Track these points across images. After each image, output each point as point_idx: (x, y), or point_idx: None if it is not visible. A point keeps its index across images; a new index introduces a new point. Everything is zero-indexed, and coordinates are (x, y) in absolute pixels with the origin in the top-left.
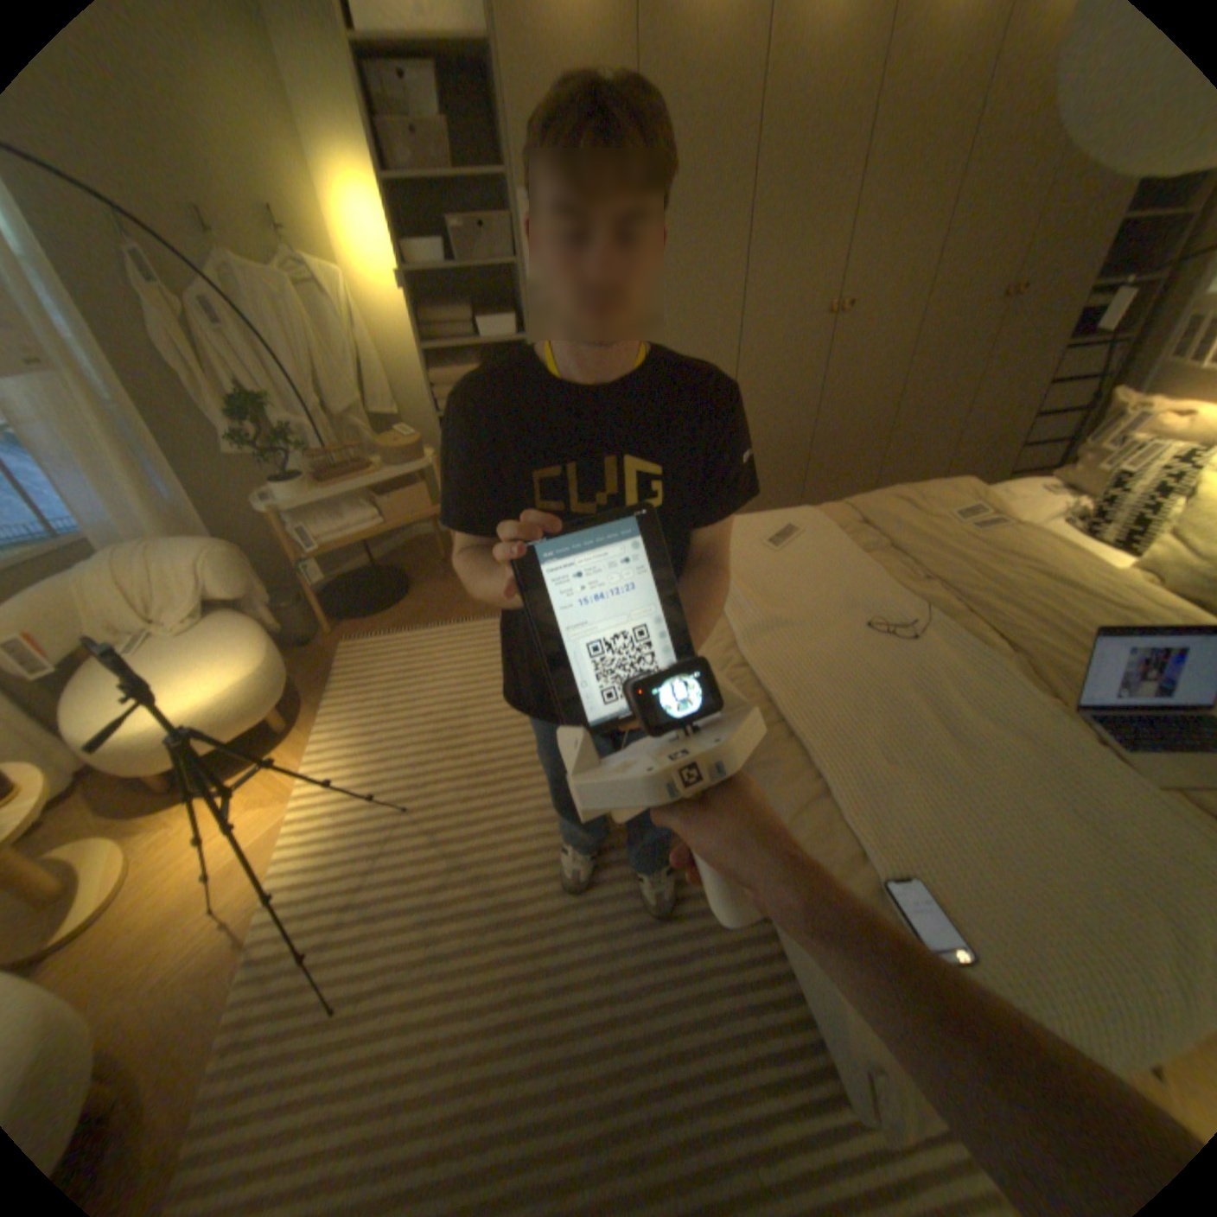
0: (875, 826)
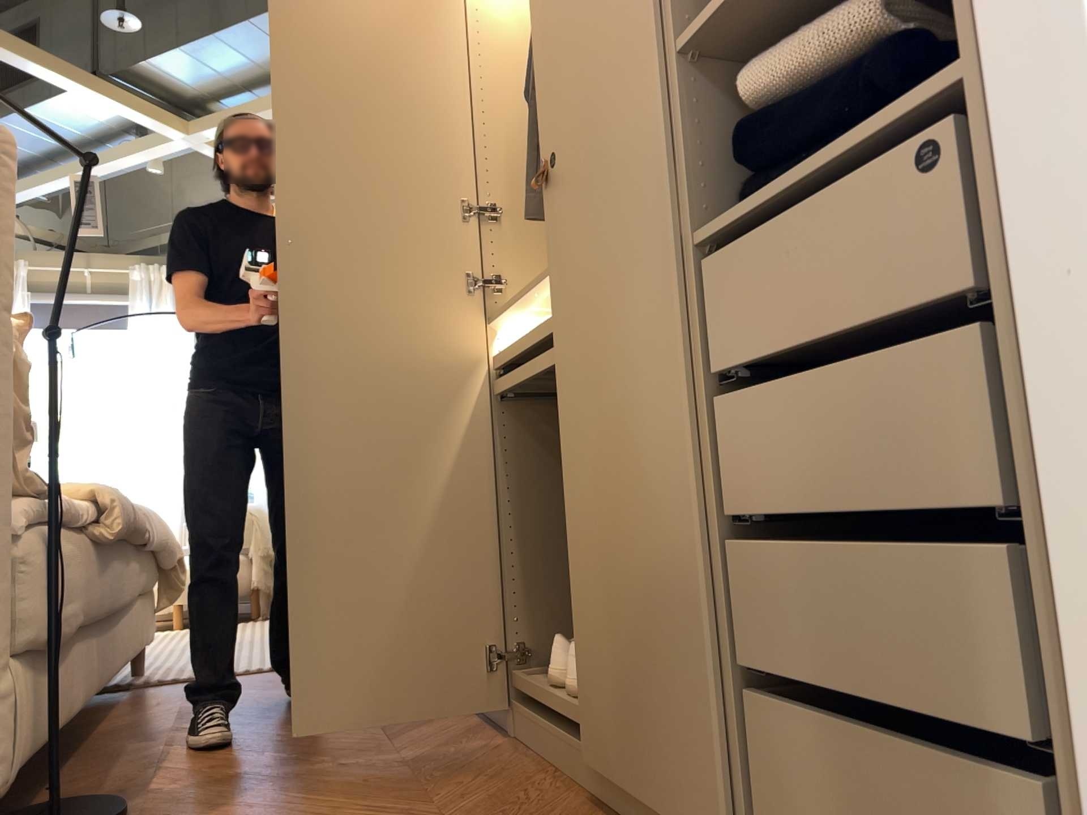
0: None
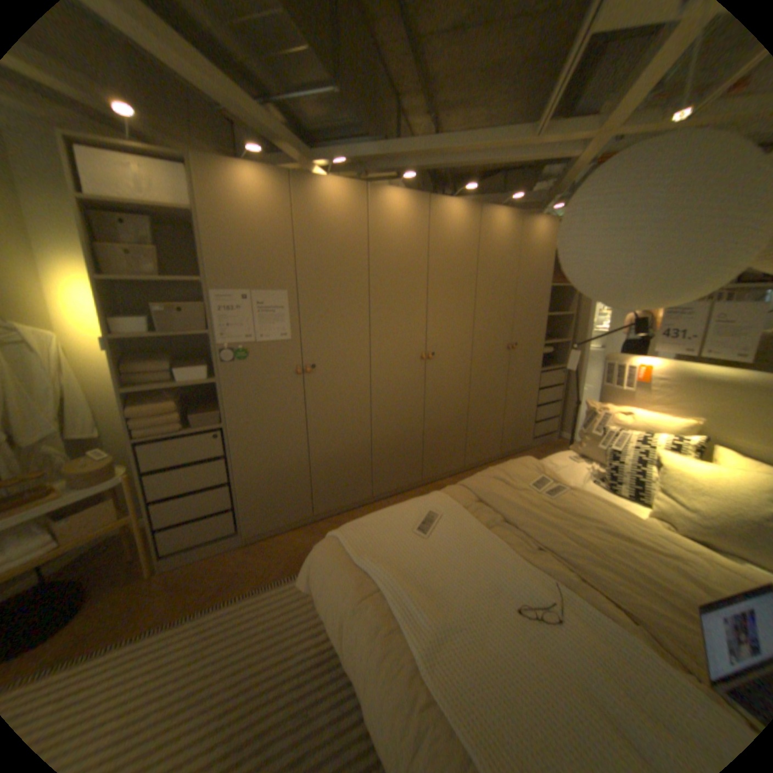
0: None
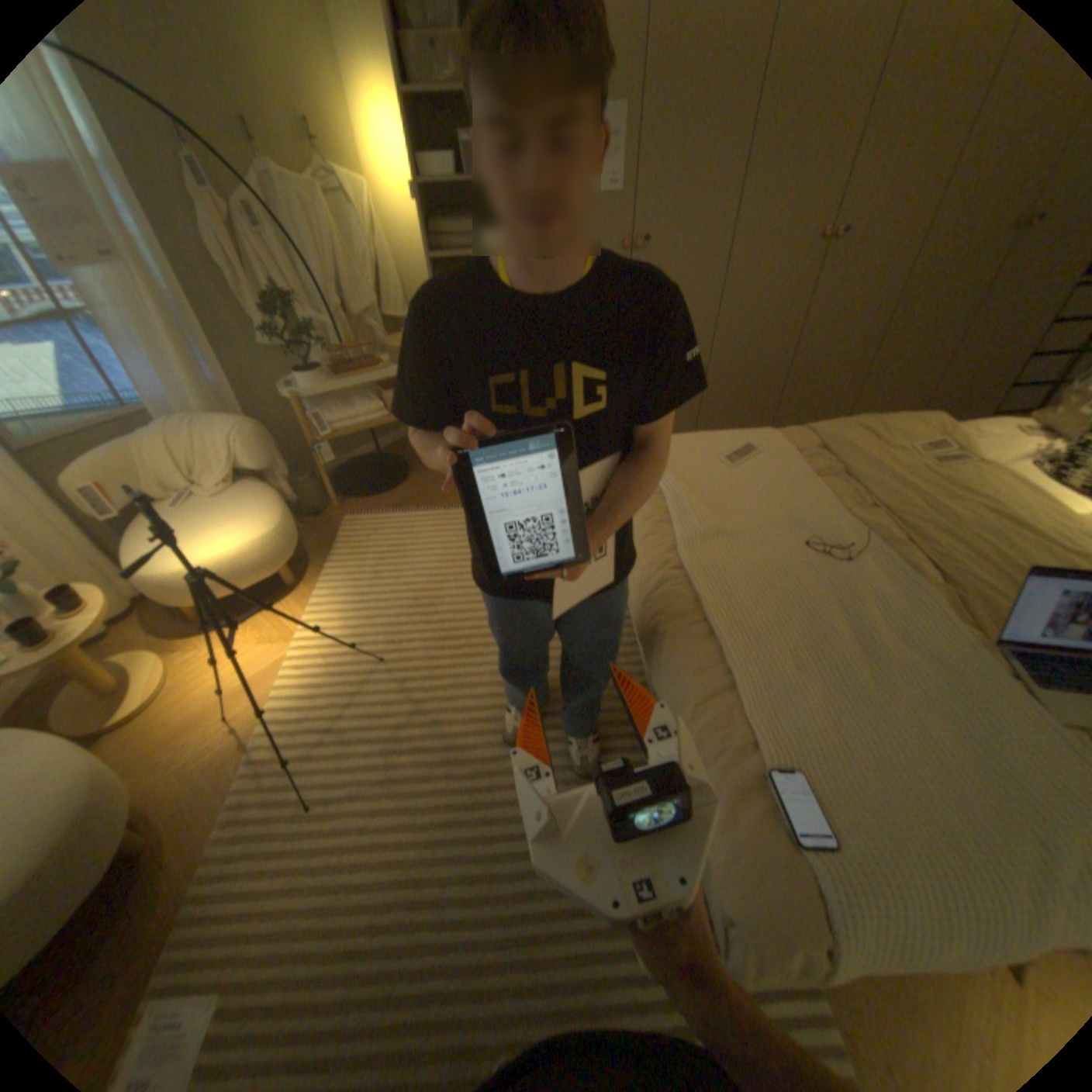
0: (772, 722)
